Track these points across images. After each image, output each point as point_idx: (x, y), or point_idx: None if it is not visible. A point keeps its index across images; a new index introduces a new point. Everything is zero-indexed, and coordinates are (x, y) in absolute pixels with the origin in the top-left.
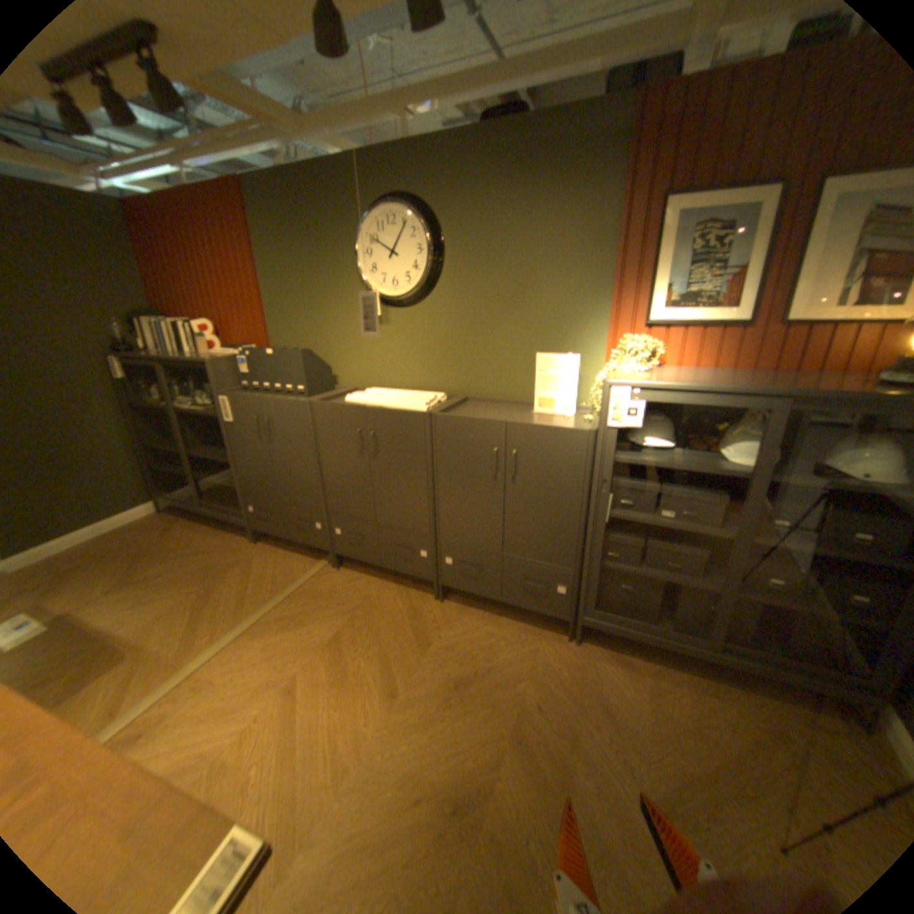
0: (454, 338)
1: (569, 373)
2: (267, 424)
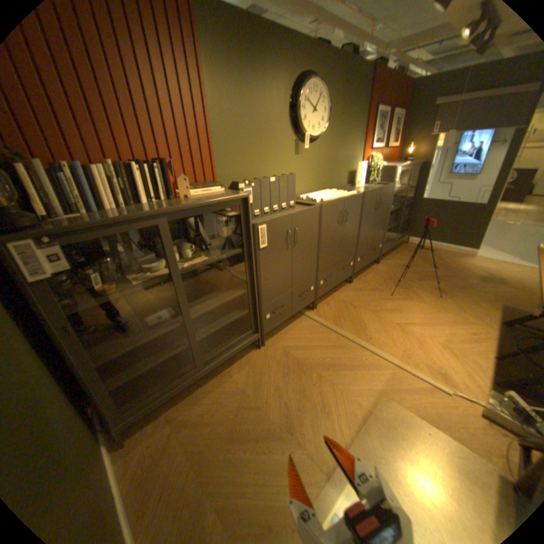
0: (327, 159)
1: (364, 169)
2: (295, 232)
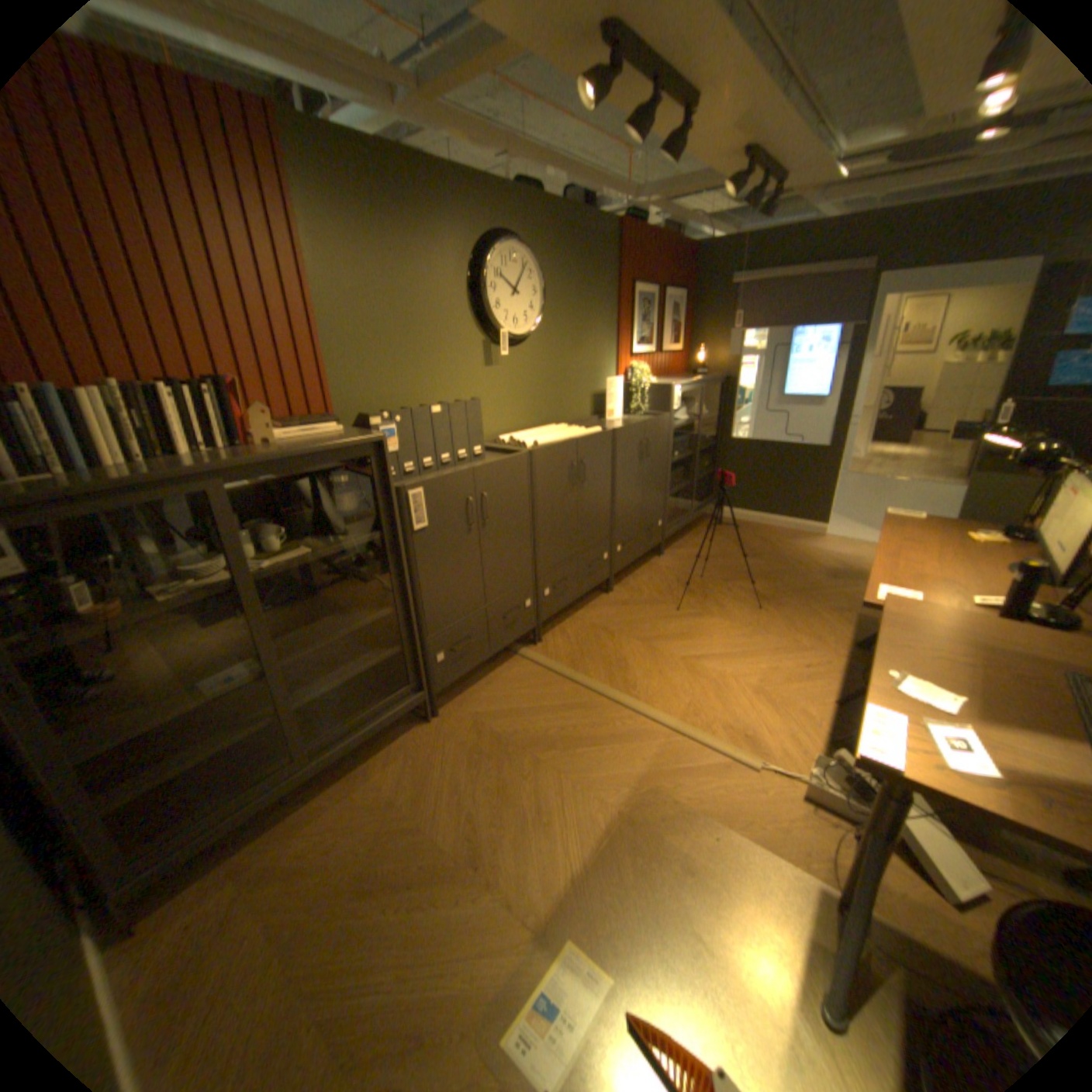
0: (548, 374)
1: (620, 390)
2: (484, 501)
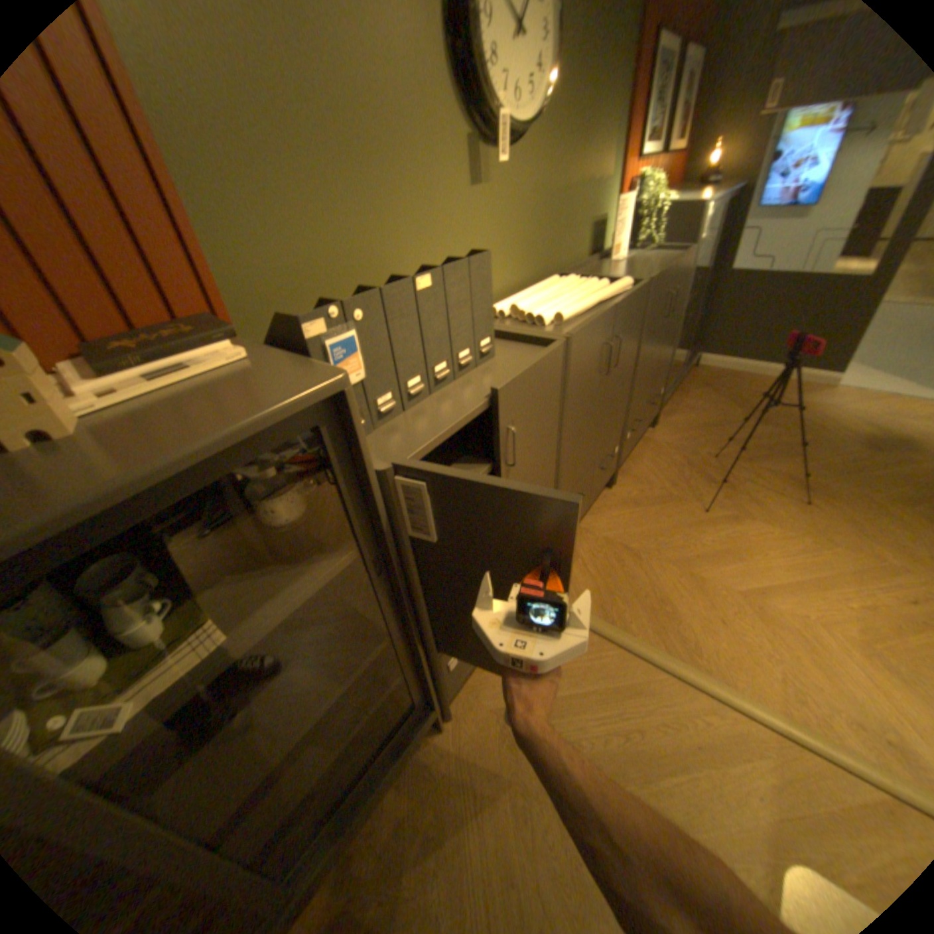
0: (549, 193)
1: (630, 212)
2: (509, 437)
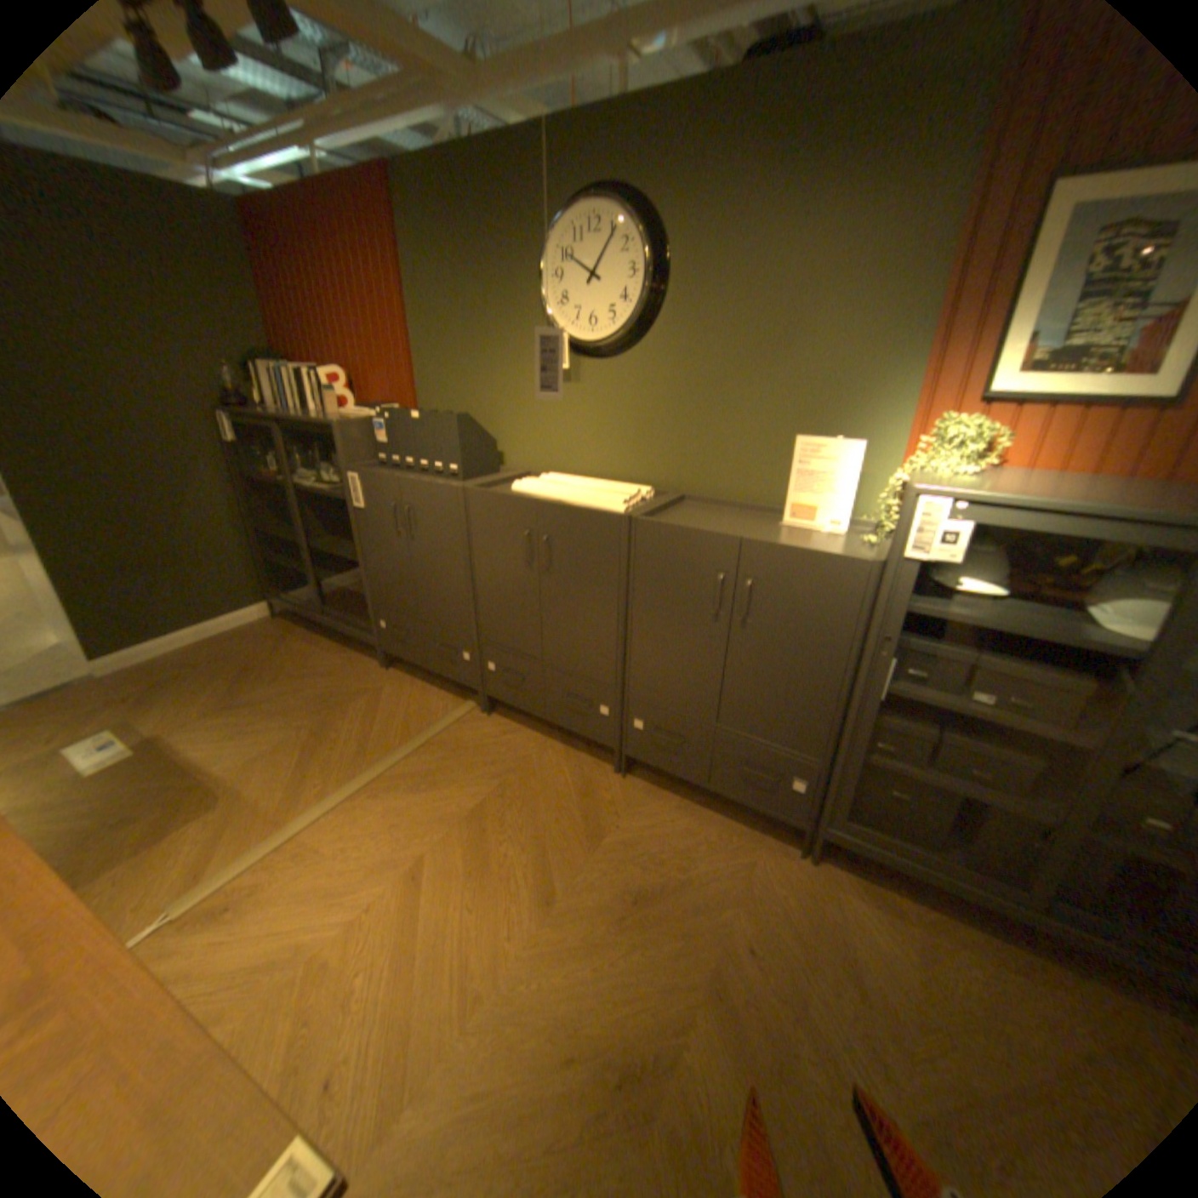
0: (673, 405)
1: (846, 468)
2: (408, 513)
